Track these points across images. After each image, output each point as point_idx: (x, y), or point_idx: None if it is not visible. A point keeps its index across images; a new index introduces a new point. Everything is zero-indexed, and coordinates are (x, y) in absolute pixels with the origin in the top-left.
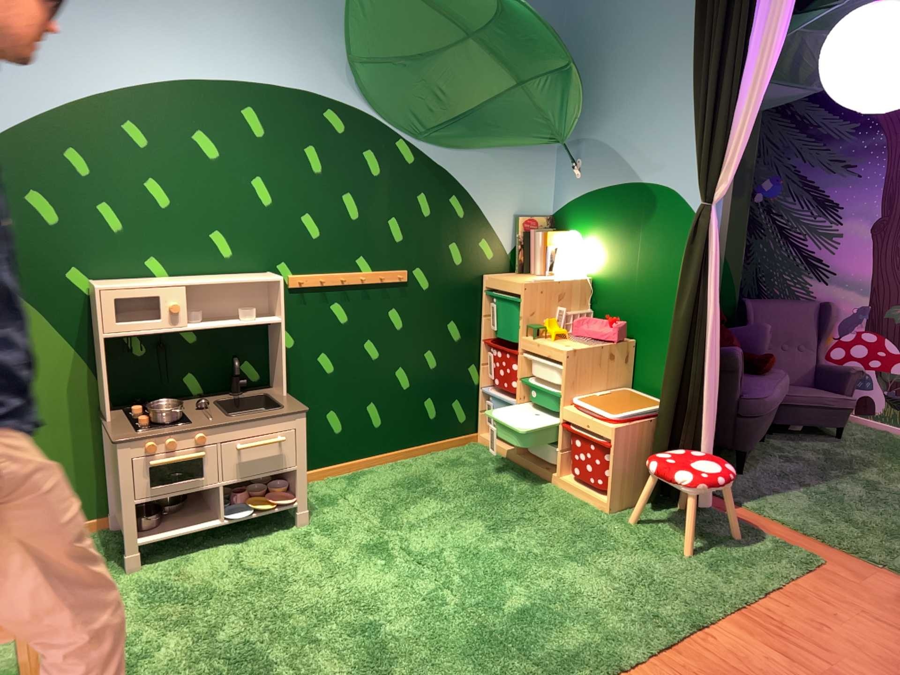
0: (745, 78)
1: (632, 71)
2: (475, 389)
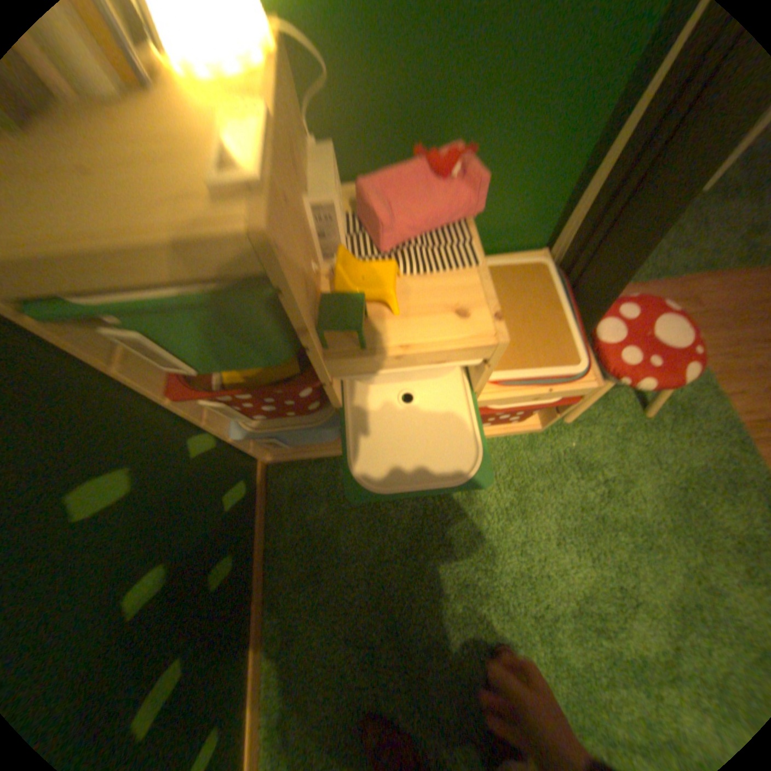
0: None
1: None
2: (222, 448)
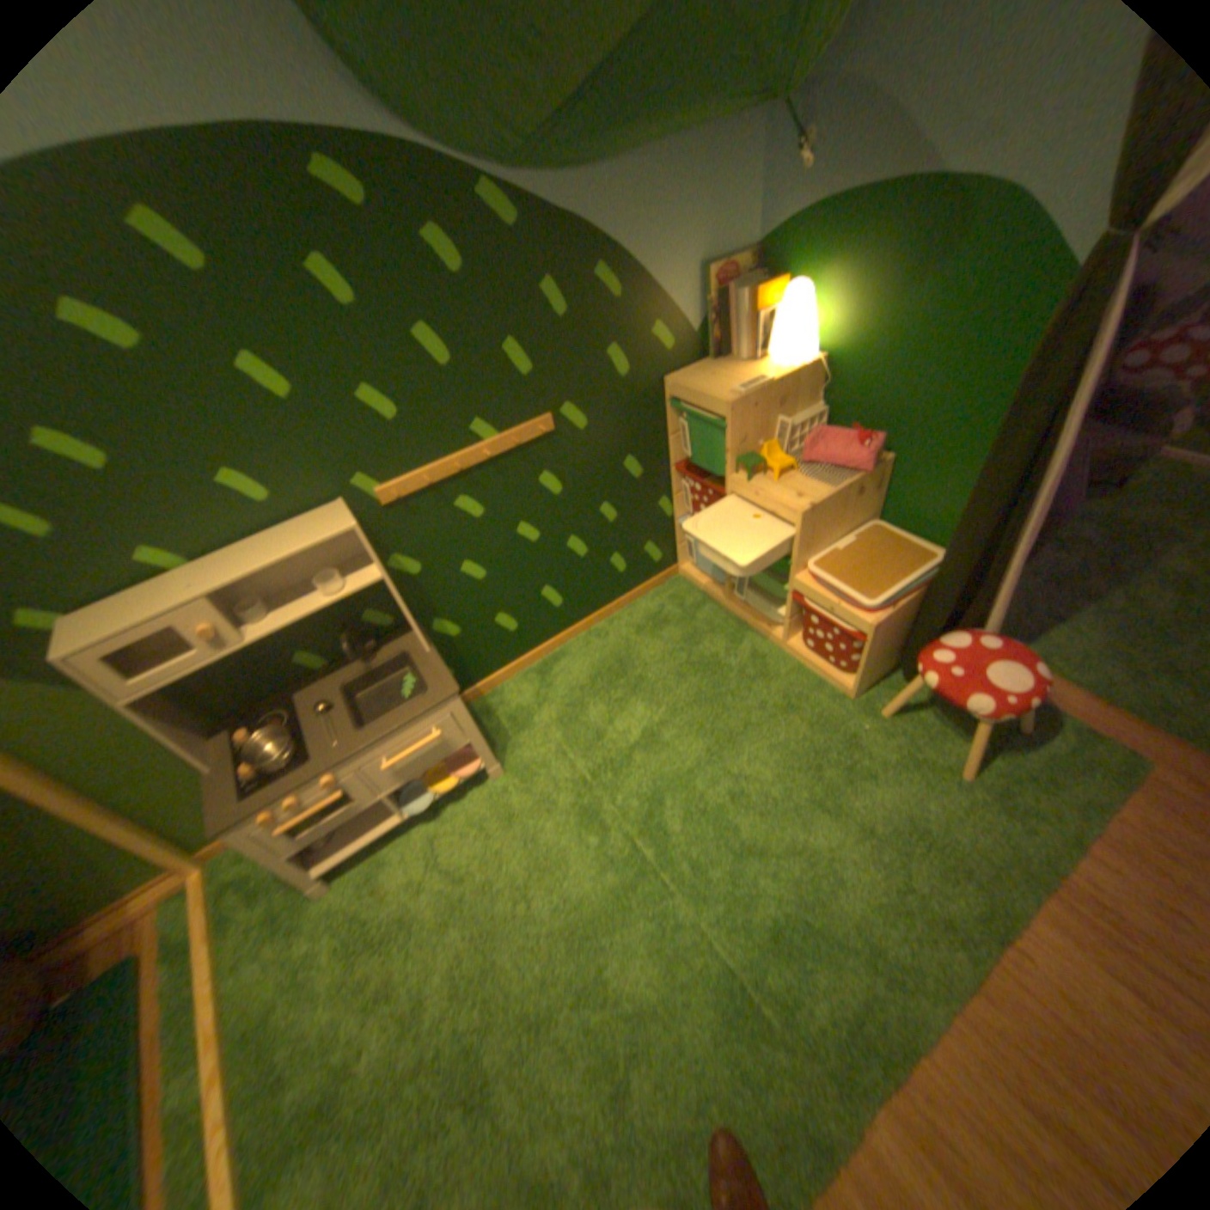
0: None
1: None
2: (669, 523)
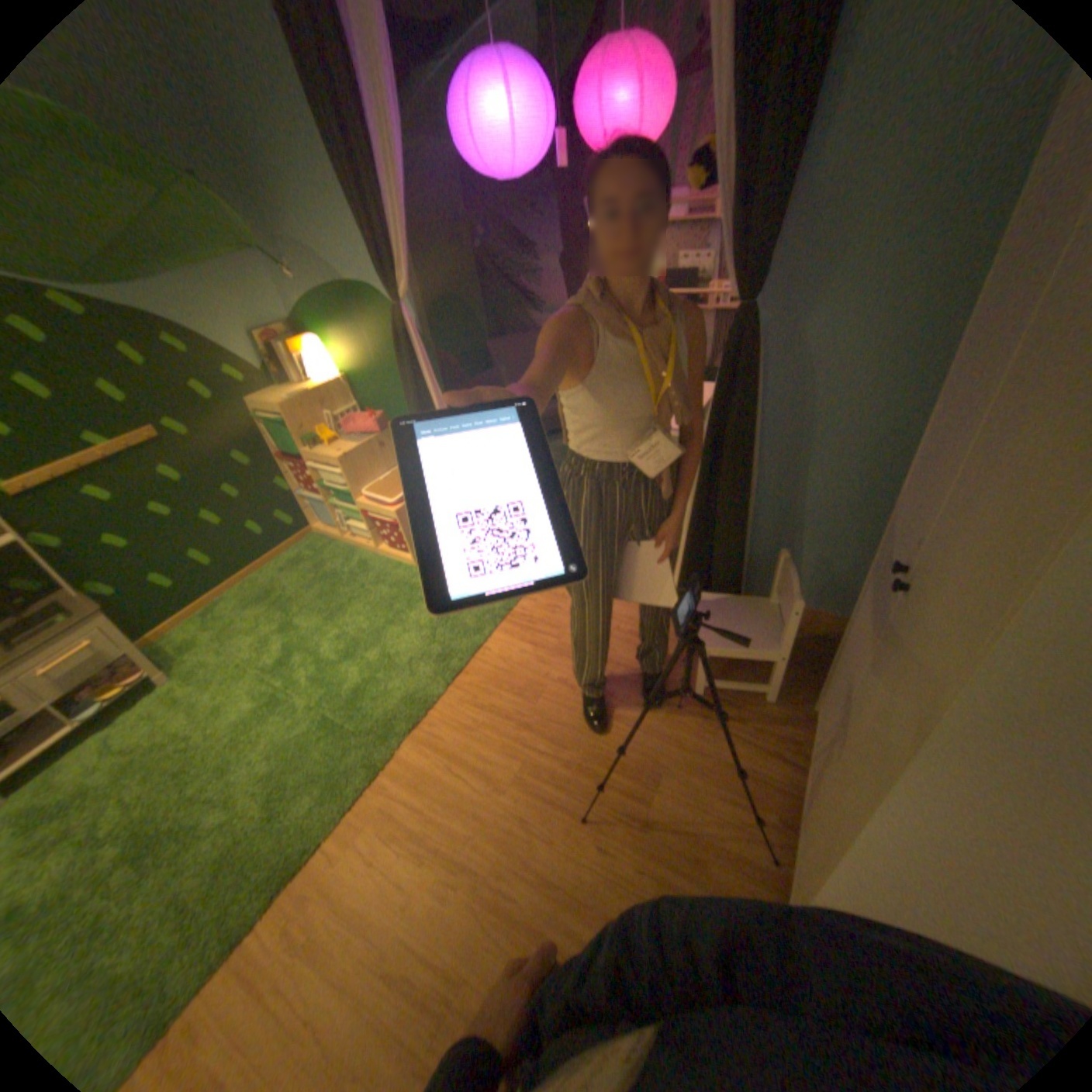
0: (380, 166)
1: (285, 156)
2: (289, 496)
